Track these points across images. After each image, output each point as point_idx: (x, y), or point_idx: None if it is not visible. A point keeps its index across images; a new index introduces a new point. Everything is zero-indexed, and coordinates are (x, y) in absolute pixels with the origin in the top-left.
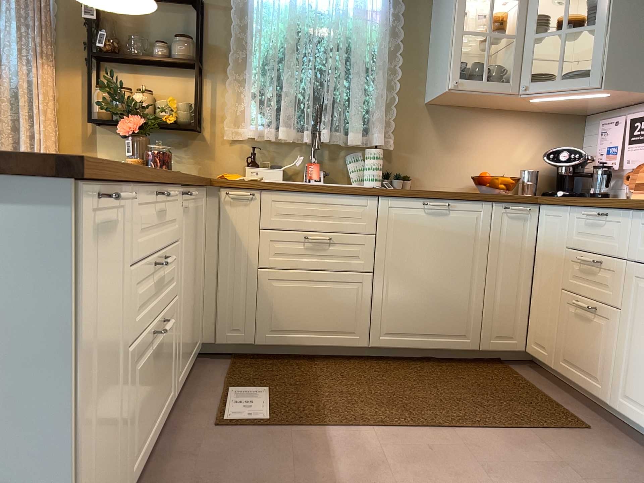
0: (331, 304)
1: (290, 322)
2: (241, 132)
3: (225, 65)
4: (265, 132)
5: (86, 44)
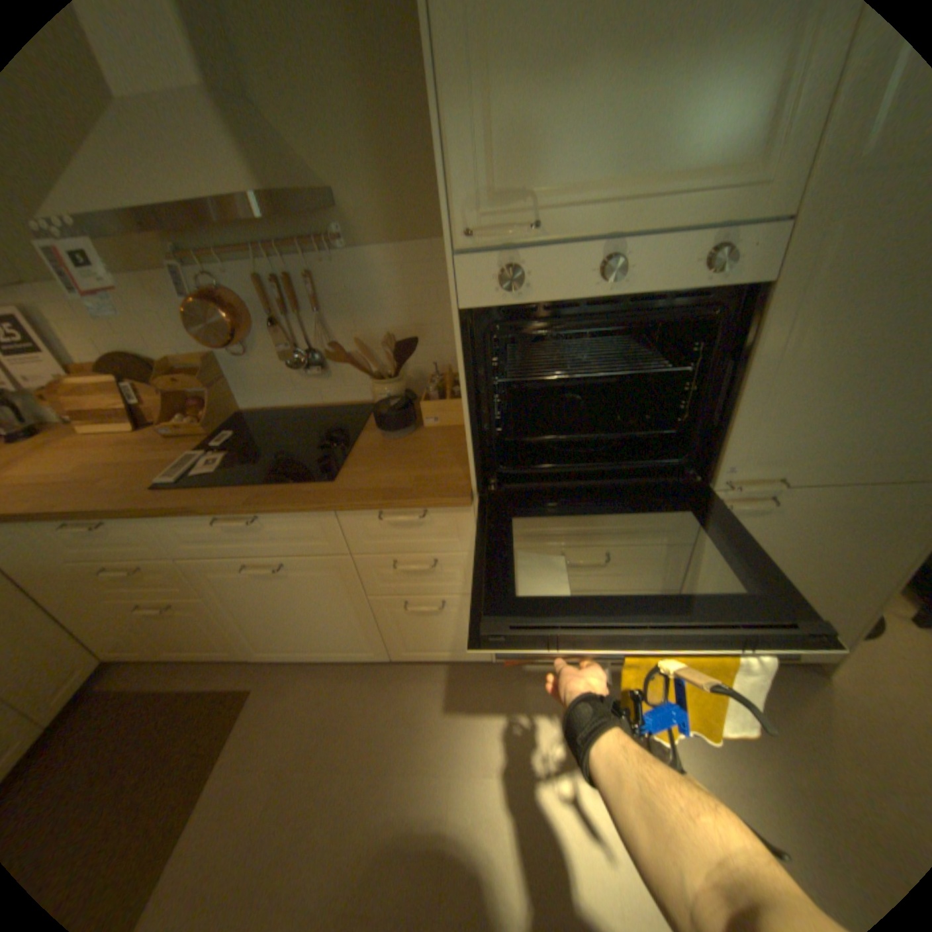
0: None
1: None
2: None
3: None
4: None
5: None
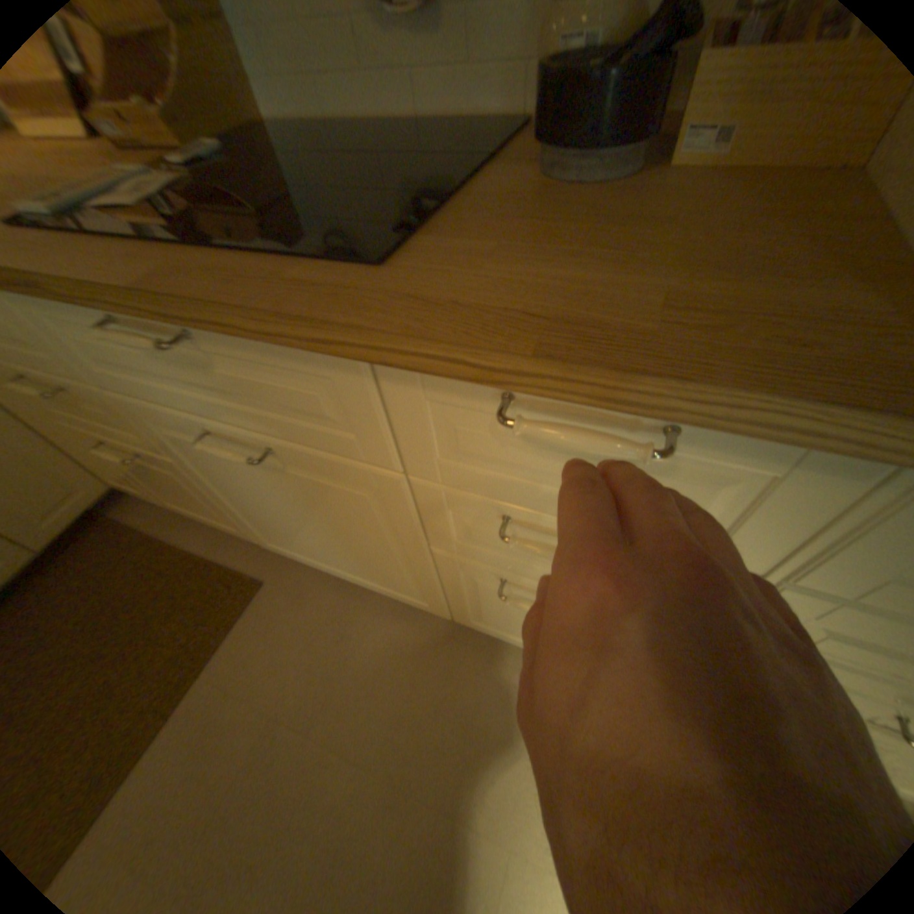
0: None
1: None
2: None
3: None
4: None
5: None
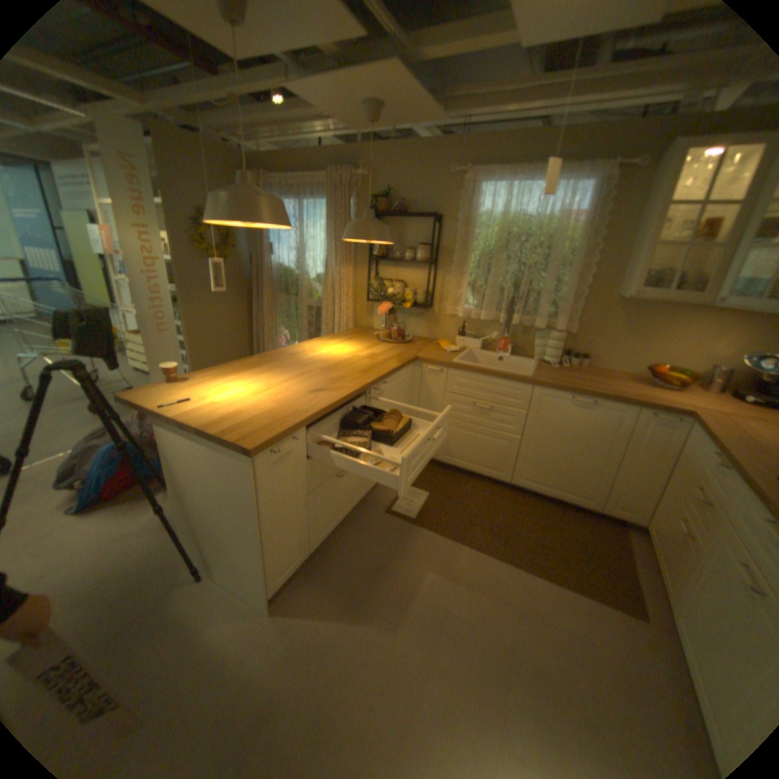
0: (487, 450)
1: (458, 453)
2: (457, 310)
3: (452, 261)
4: (473, 313)
5: (369, 248)
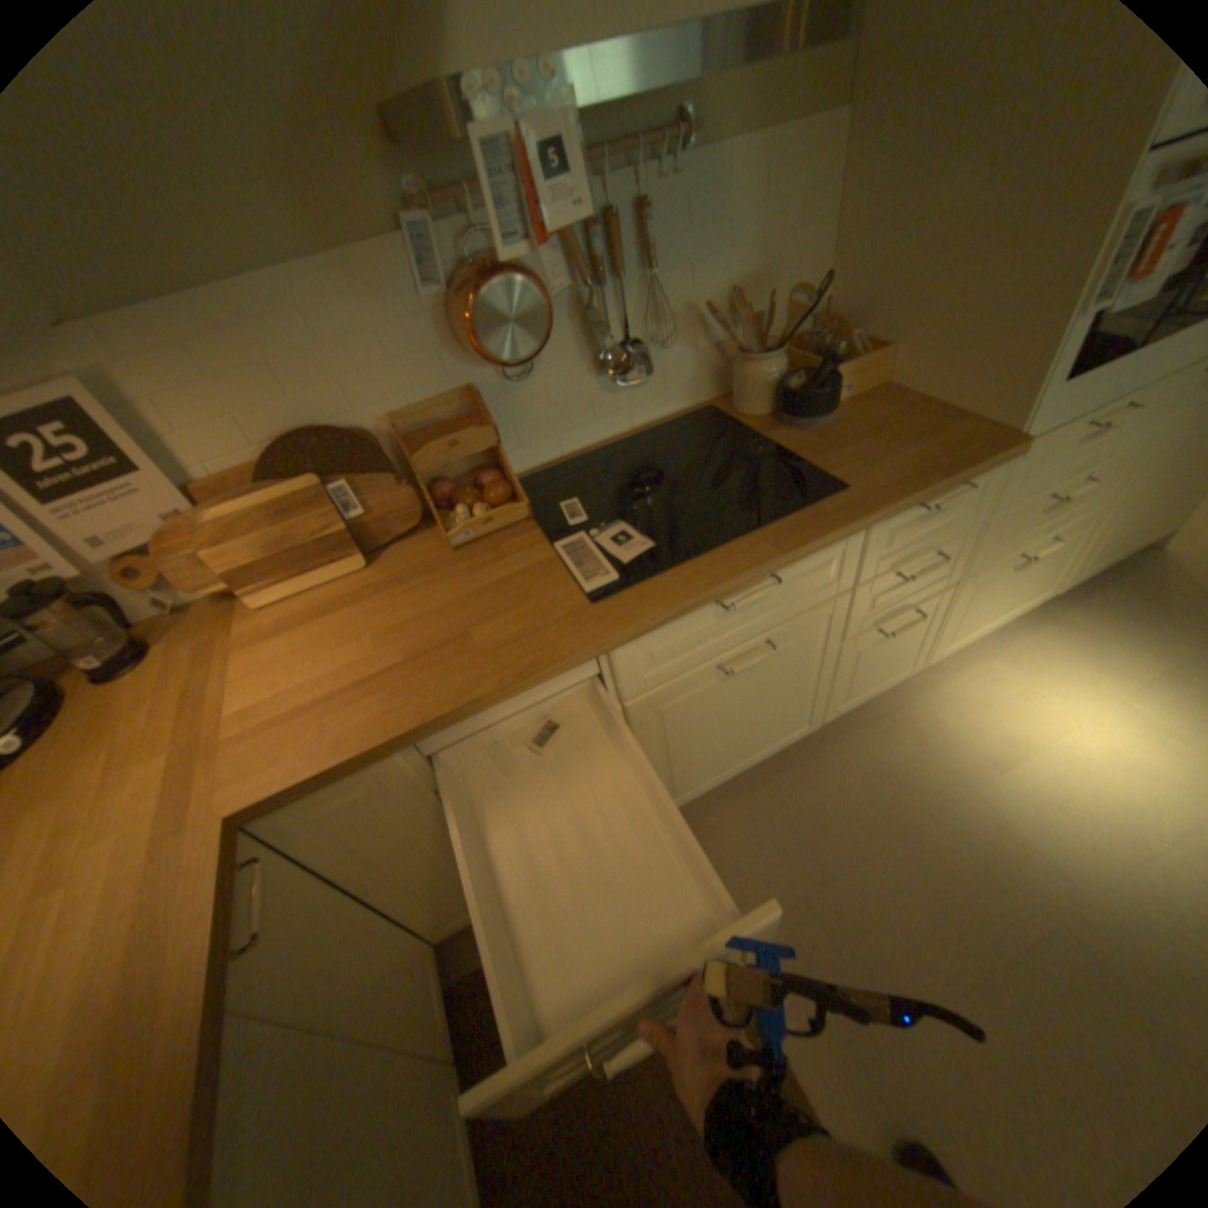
0: None
1: None
2: None
3: None
4: None
5: None
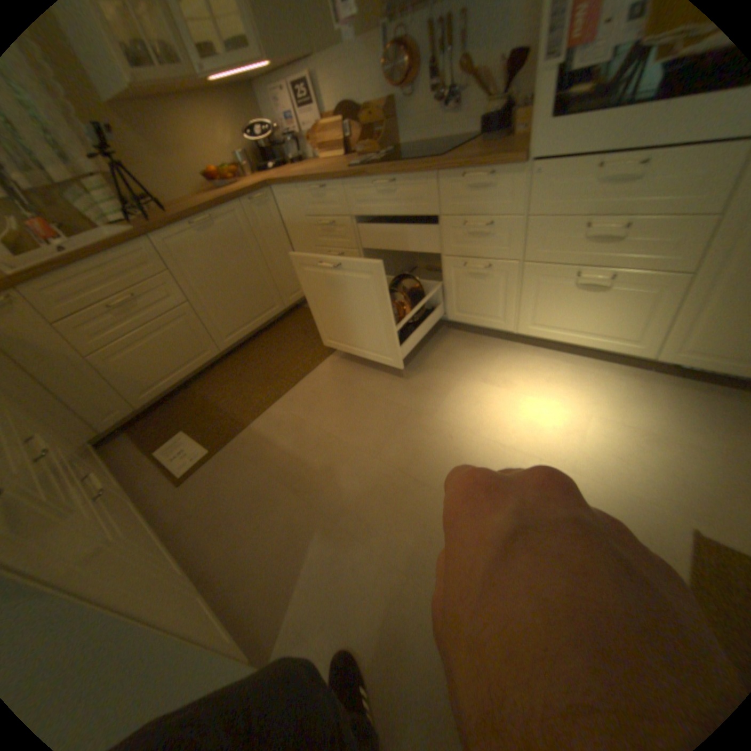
0: (172, 342)
1: (149, 376)
2: None
3: None
4: None
5: None
